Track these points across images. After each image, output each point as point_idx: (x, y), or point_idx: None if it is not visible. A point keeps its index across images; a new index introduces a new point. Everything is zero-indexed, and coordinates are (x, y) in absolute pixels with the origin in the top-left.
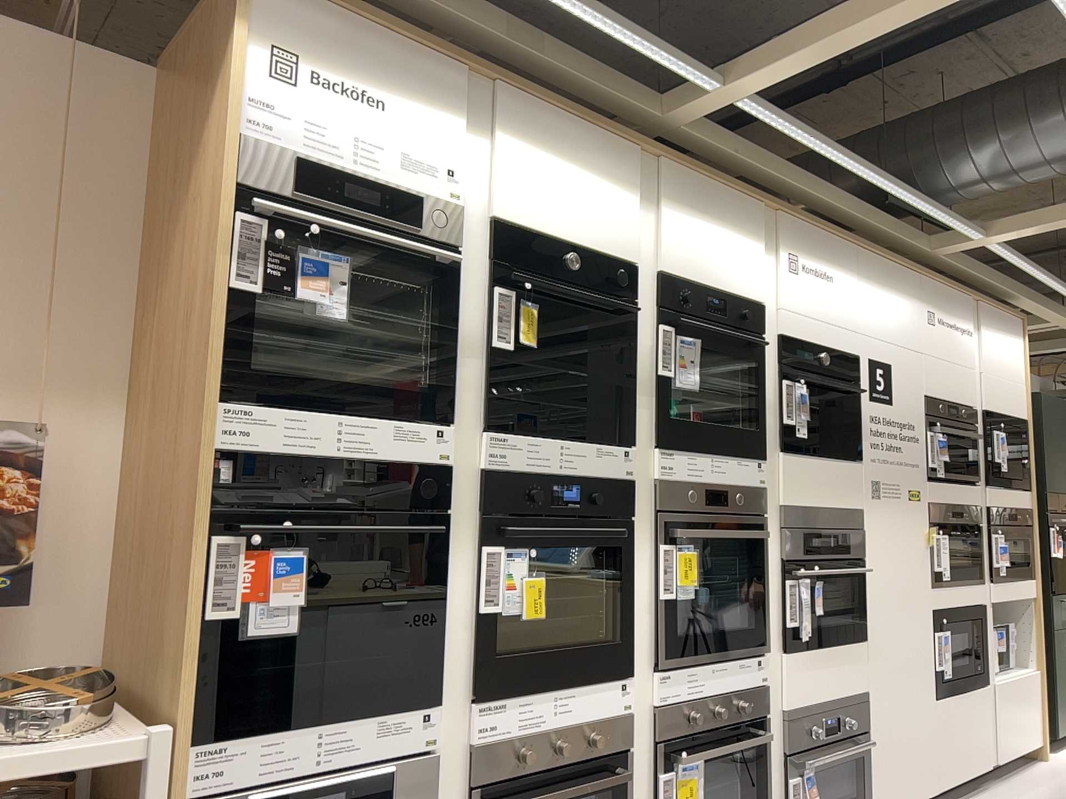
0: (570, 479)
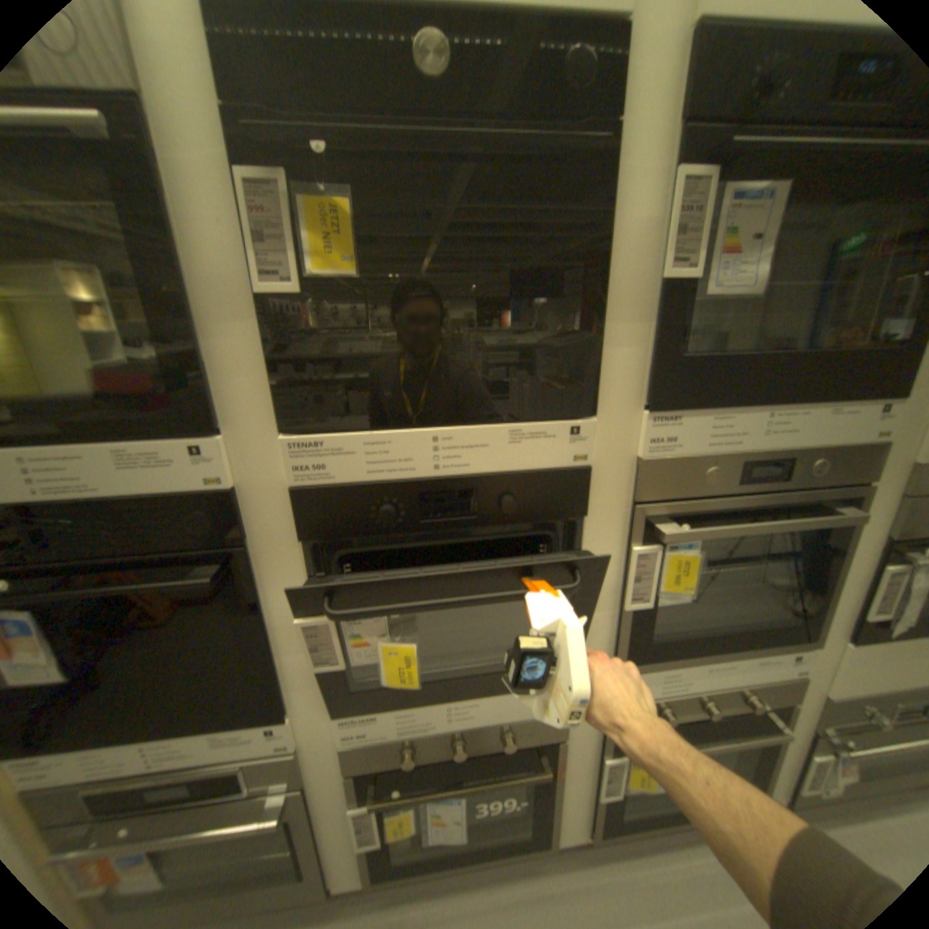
0: (457, 484)
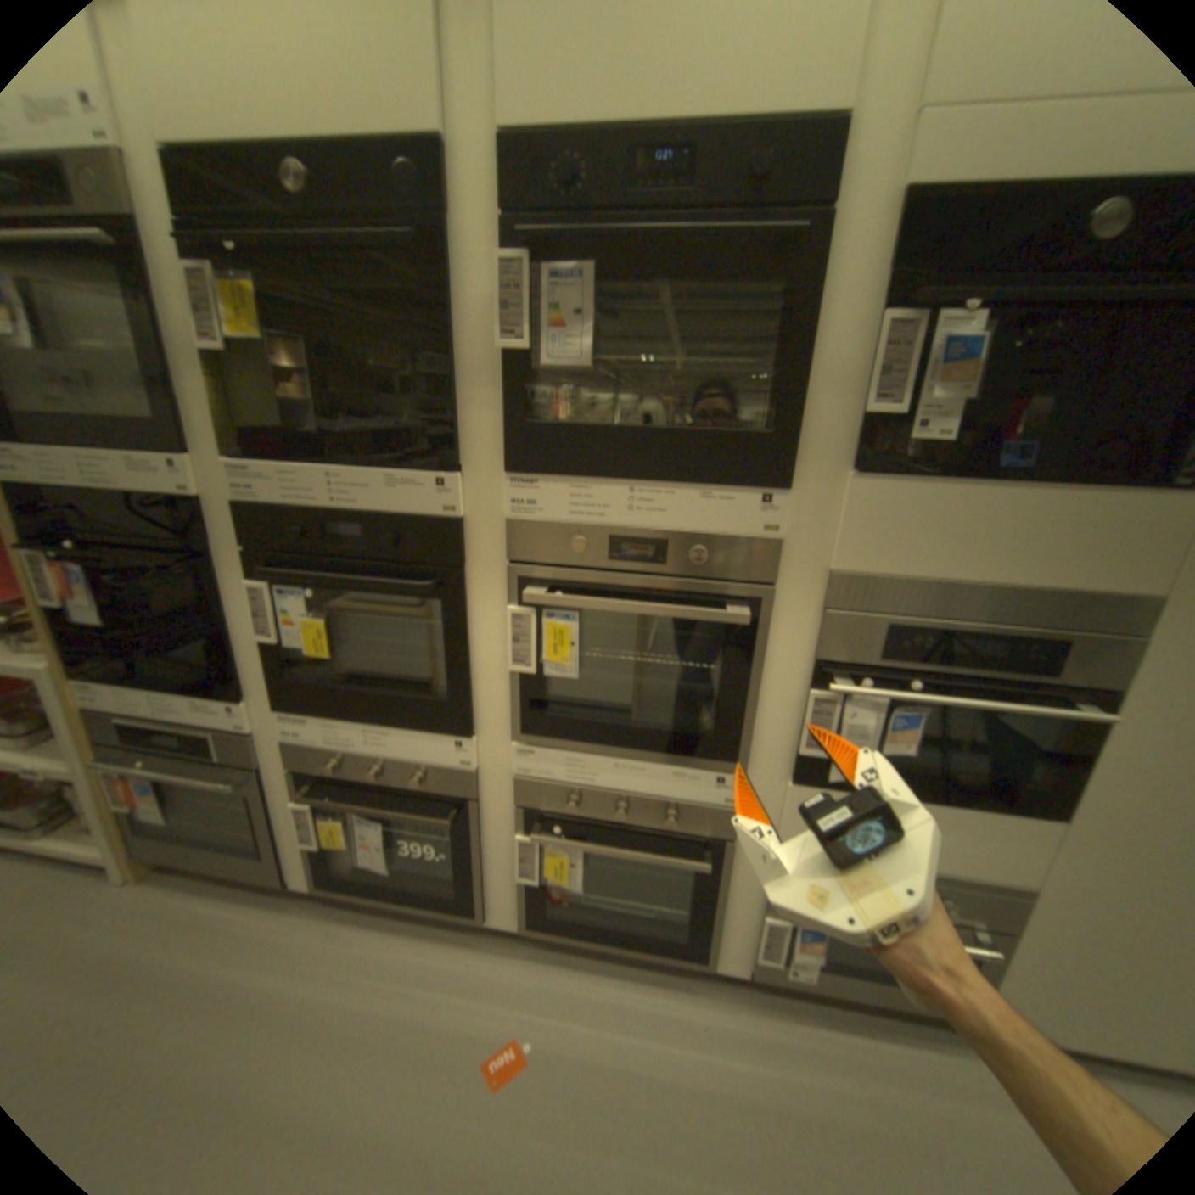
0: (347, 520)
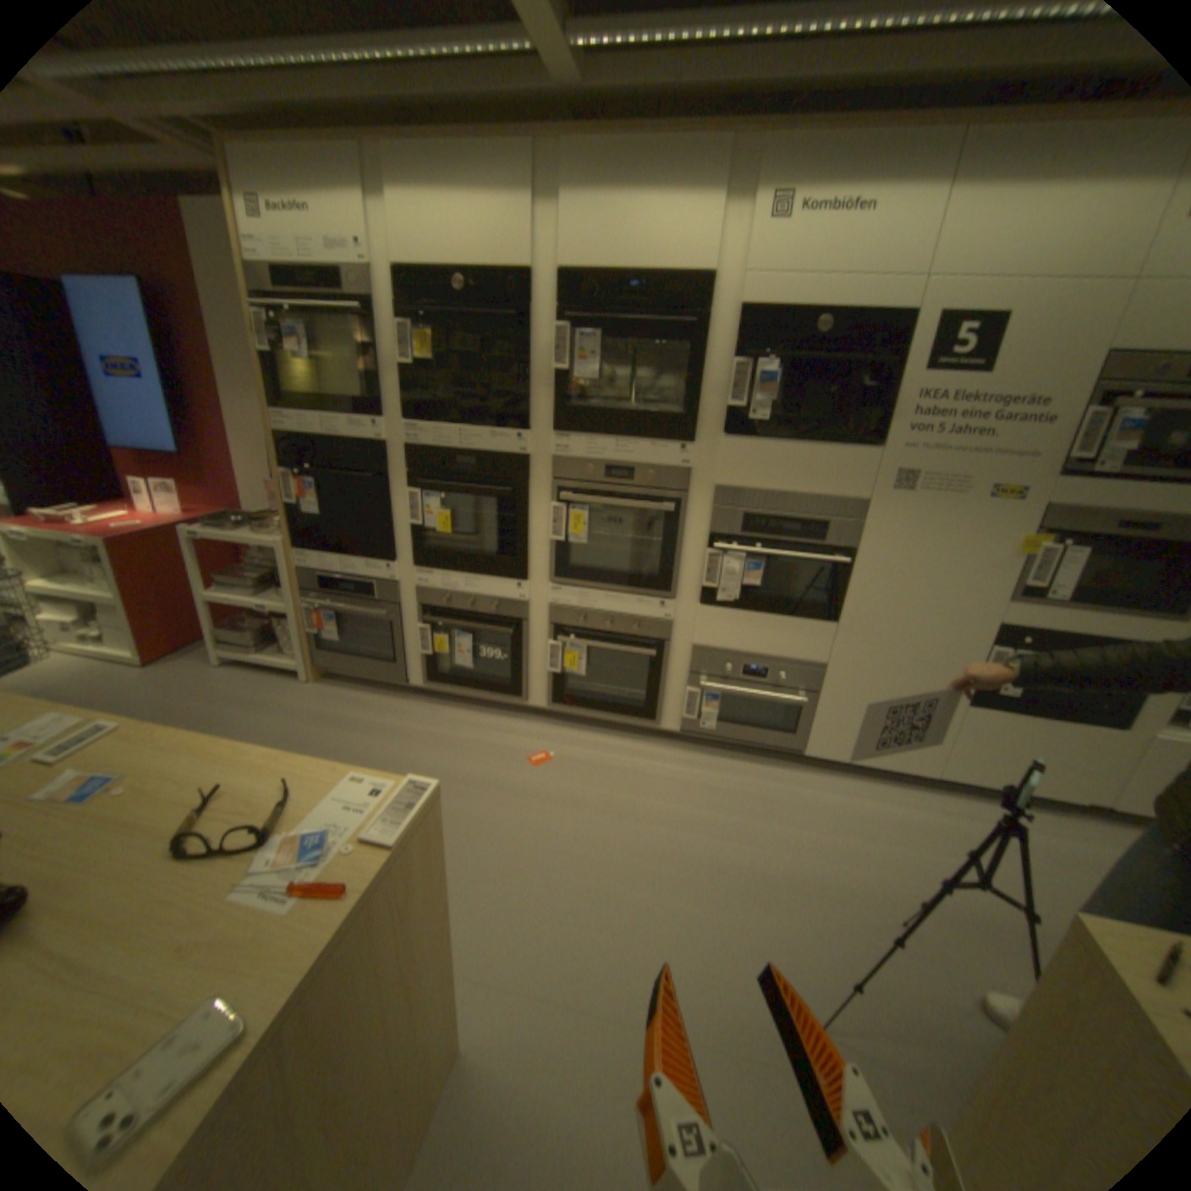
0: (468, 457)
